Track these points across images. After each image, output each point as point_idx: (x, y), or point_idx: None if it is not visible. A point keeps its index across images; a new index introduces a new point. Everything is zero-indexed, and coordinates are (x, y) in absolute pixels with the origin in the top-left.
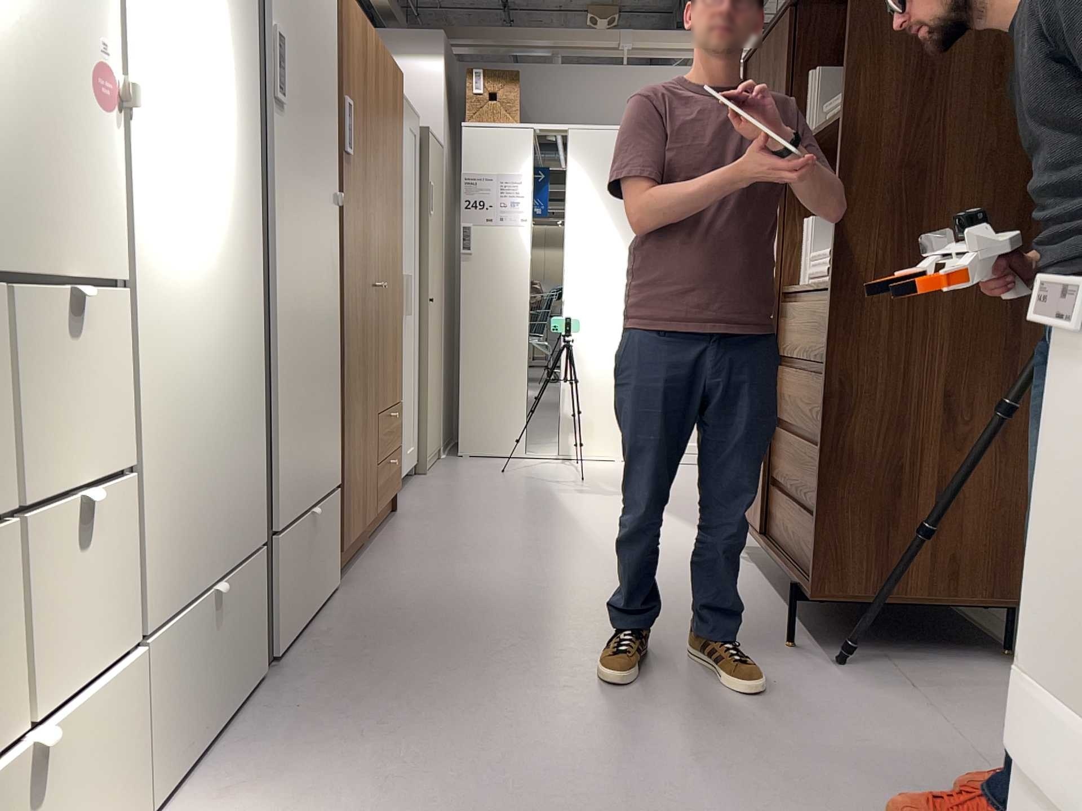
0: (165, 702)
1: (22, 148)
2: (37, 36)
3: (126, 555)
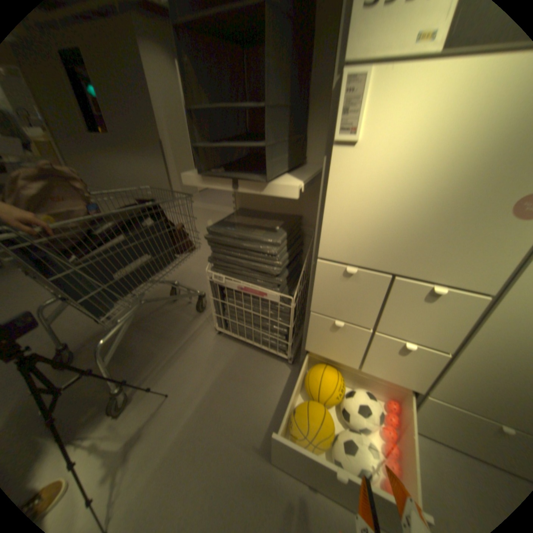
0: (435, 418)
1: (435, 237)
2: (474, 189)
3: (437, 373)
